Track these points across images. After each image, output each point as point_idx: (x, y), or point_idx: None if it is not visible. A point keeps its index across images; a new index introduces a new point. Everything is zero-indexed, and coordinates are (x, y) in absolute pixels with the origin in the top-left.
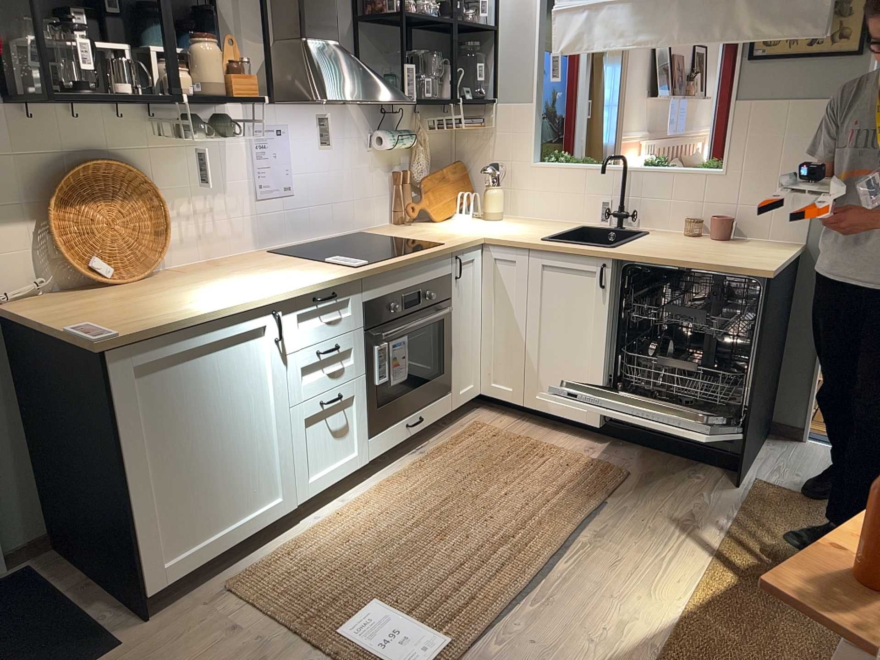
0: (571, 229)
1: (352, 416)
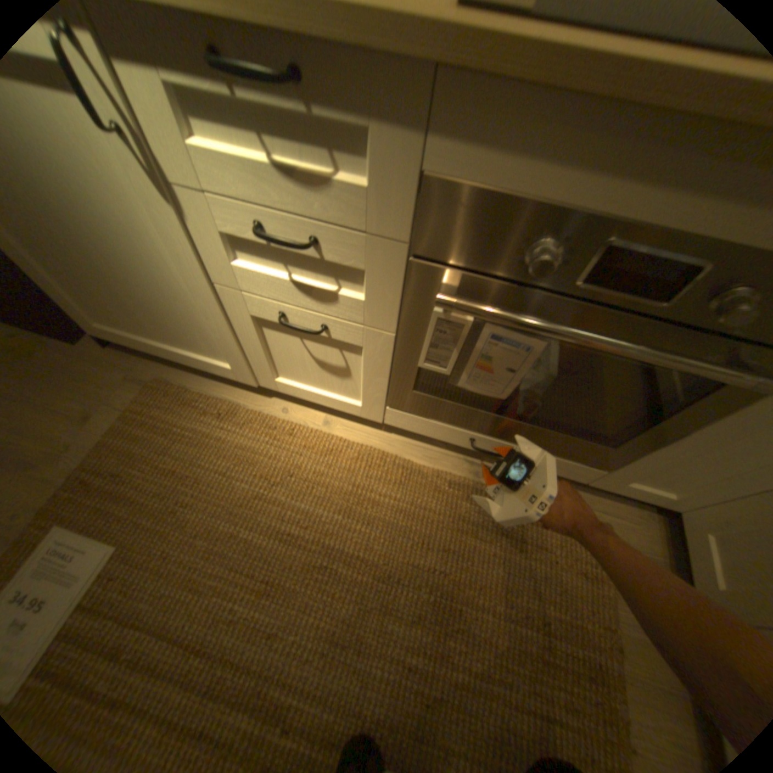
0: None
1: (359, 364)
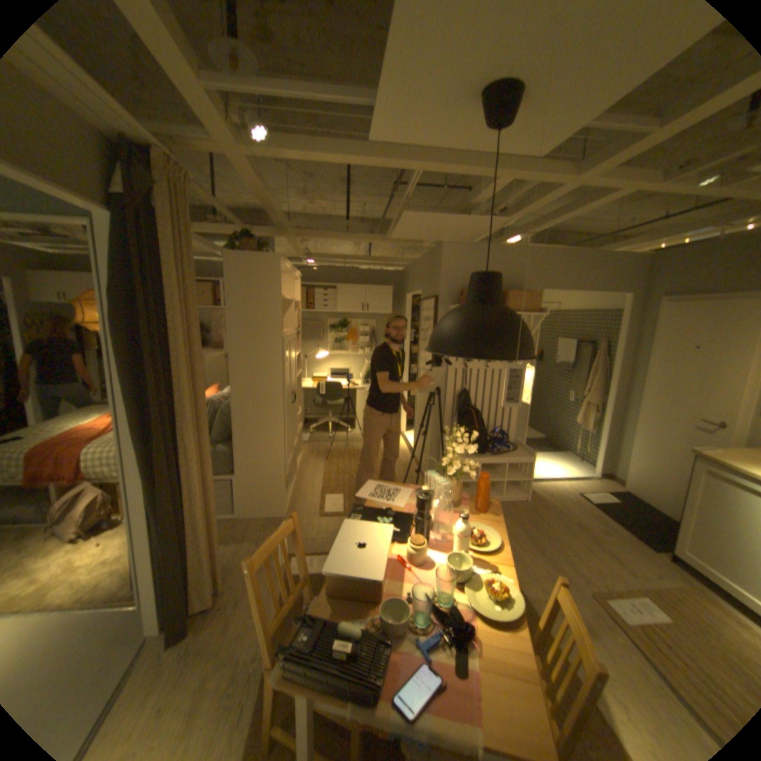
0: None
1: None
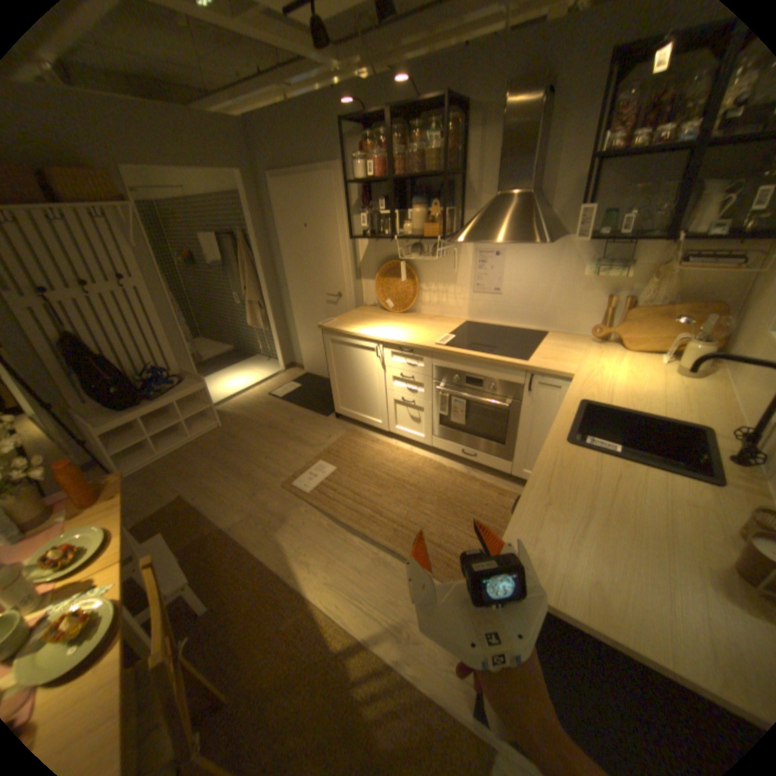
0: (680, 421)
1: (422, 416)
